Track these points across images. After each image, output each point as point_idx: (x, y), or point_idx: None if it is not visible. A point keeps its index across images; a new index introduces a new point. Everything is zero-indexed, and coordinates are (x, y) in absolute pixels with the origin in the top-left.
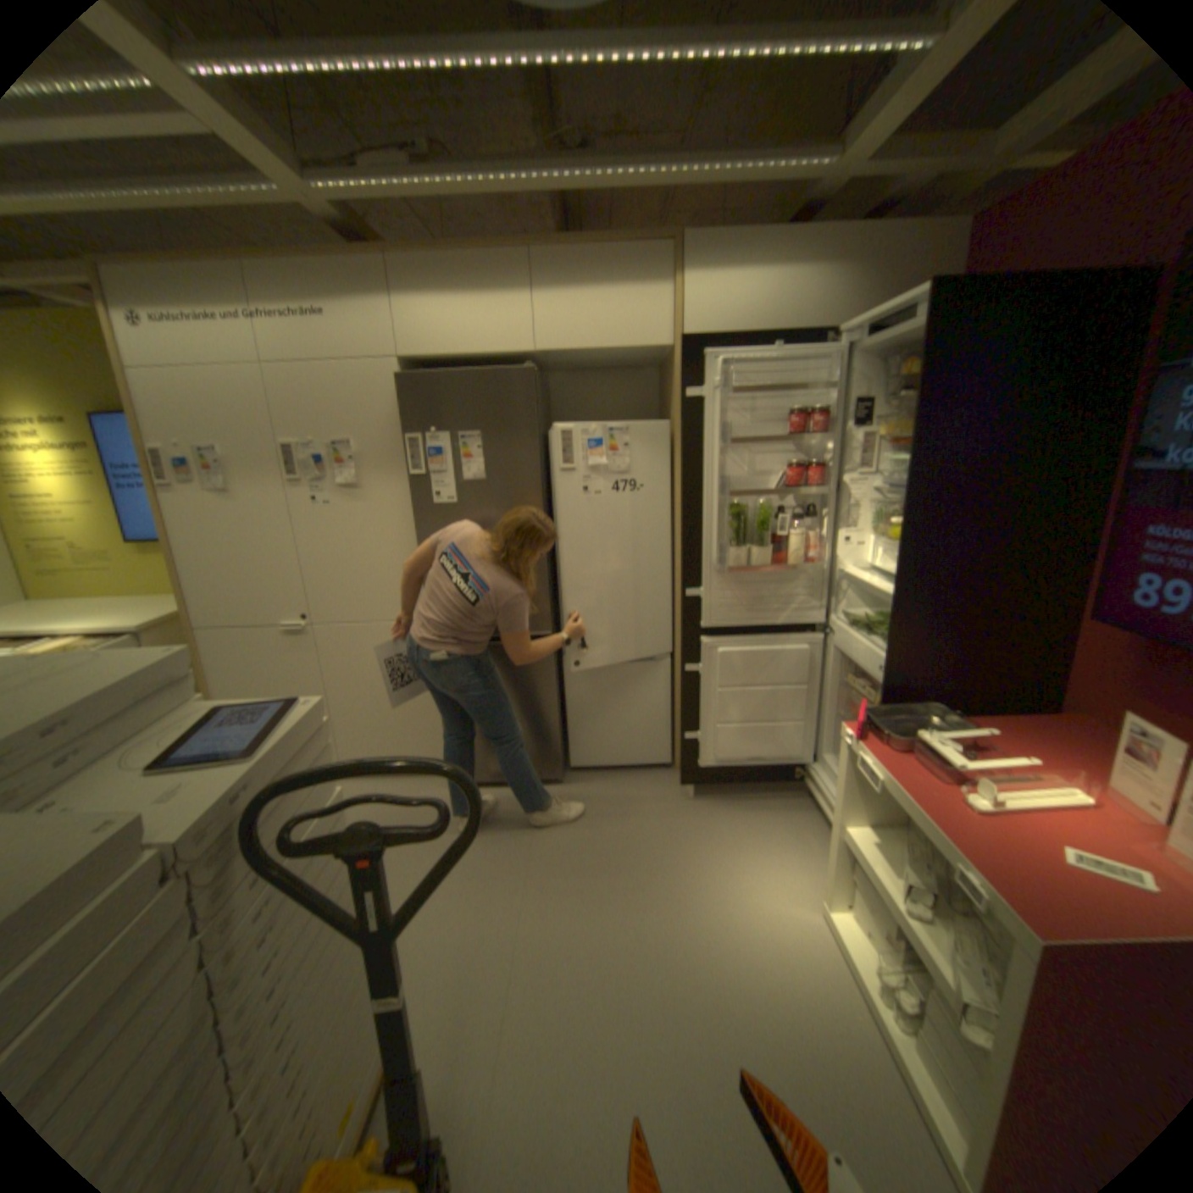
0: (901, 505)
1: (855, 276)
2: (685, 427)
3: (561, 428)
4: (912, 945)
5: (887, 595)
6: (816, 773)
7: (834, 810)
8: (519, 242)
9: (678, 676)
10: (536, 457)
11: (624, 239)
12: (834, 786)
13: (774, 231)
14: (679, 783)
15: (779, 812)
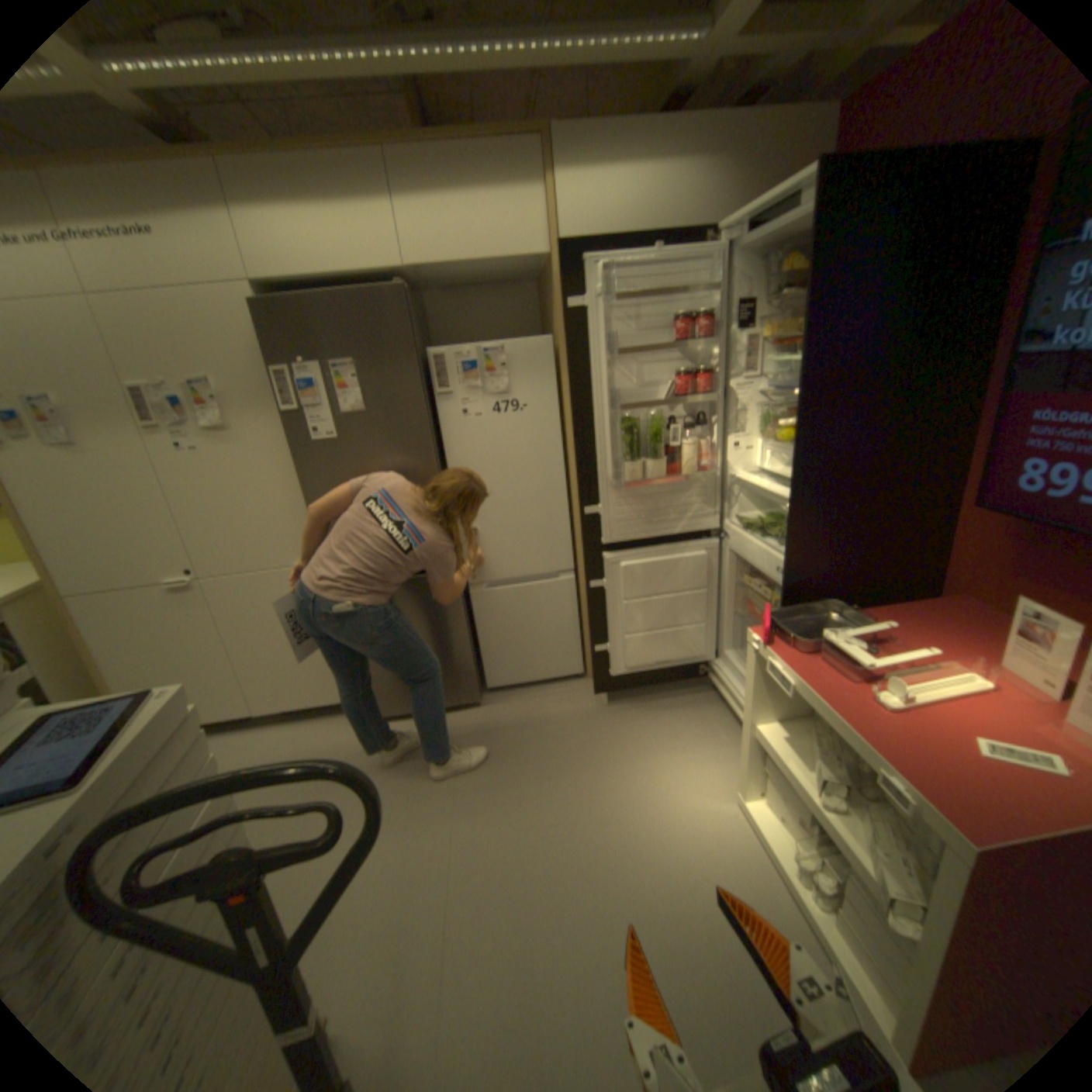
0: (788, 407)
1: (728, 170)
2: (569, 341)
3: (440, 349)
4: (830, 836)
5: (779, 497)
6: (719, 668)
7: (738, 702)
8: (370, 139)
9: (583, 590)
10: (417, 382)
11: (487, 133)
12: (737, 679)
13: (645, 122)
14: (592, 691)
15: (688, 707)
